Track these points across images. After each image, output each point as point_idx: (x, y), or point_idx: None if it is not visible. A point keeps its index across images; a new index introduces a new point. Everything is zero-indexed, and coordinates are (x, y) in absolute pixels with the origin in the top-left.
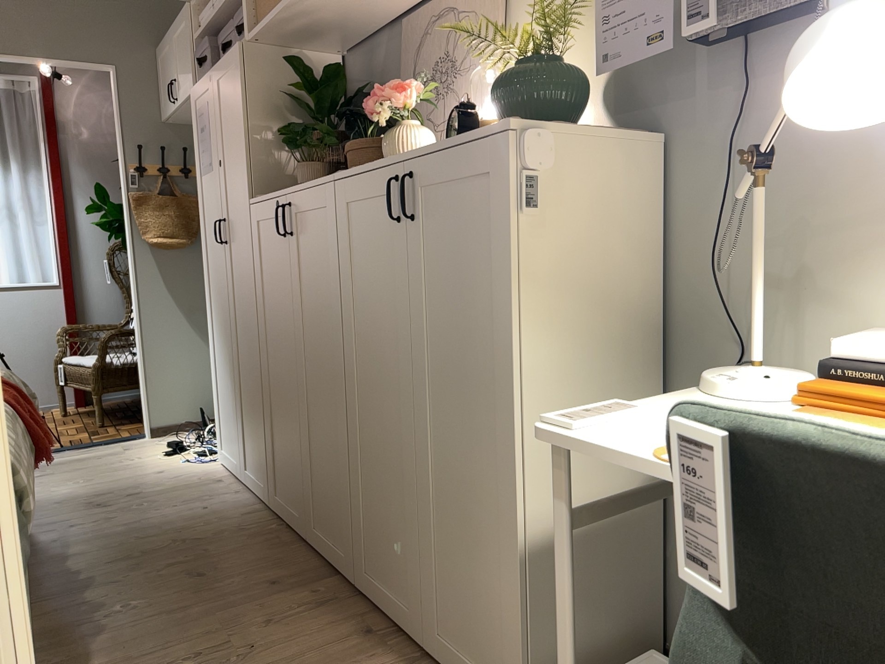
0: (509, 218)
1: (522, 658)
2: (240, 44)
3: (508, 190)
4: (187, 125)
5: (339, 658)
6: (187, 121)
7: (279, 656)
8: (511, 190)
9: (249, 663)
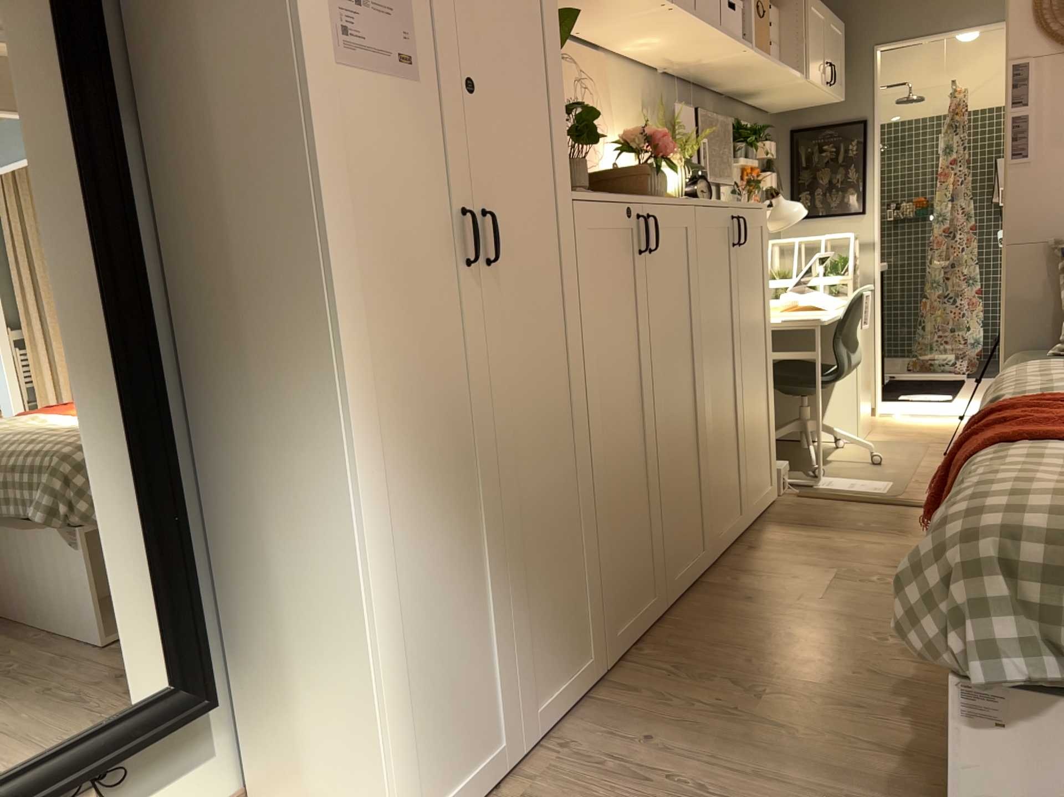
0: (767, 247)
1: (776, 453)
2: None
3: (767, 234)
4: None
5: (786, 547)
6: None
7: (815, 562)
8: (768, 235)
9: (835, 566)
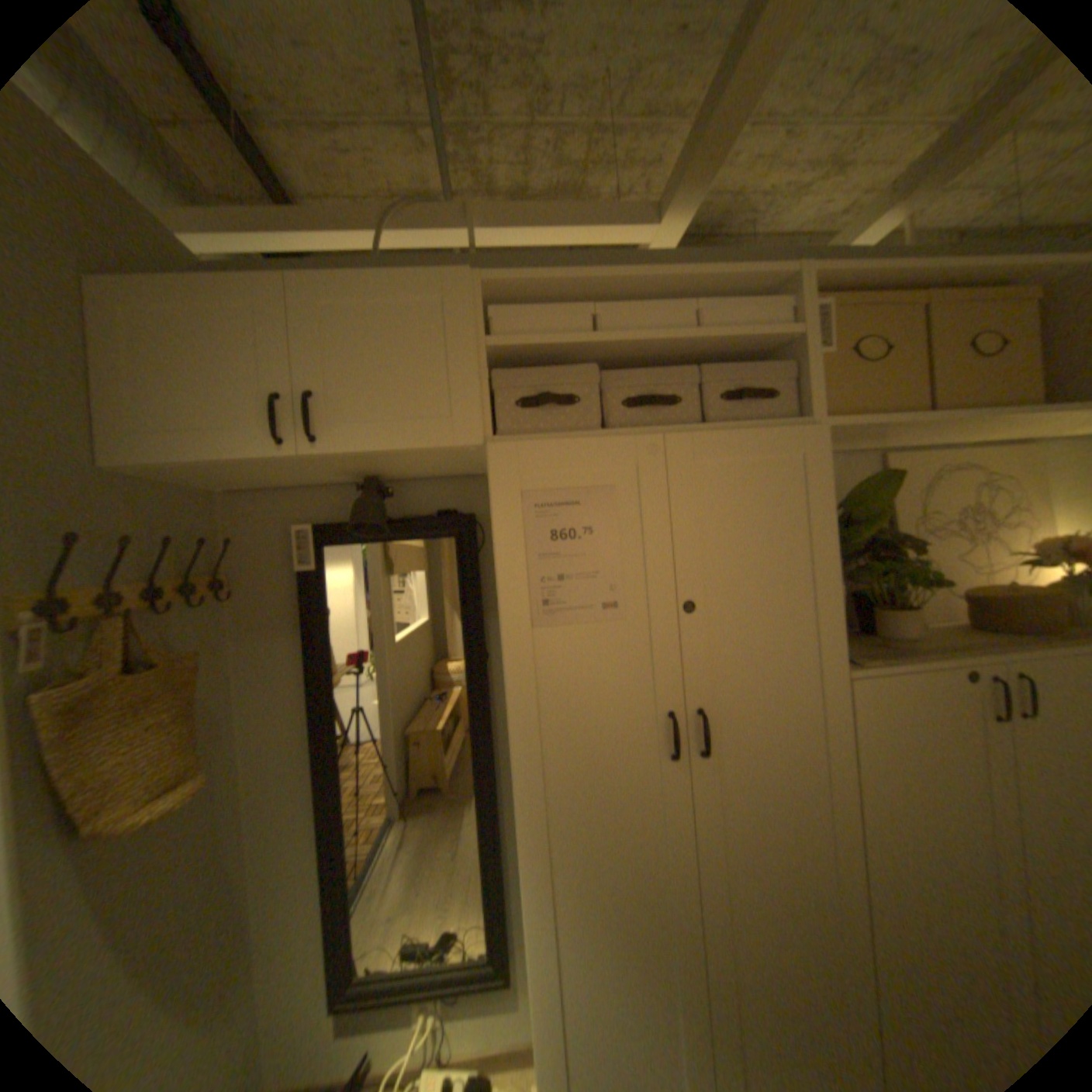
0: None
1: None
2: (821, 429)
3: None
4: (149, 482)
5: None
6: (182, 474)
7: None
8: None
9: None
